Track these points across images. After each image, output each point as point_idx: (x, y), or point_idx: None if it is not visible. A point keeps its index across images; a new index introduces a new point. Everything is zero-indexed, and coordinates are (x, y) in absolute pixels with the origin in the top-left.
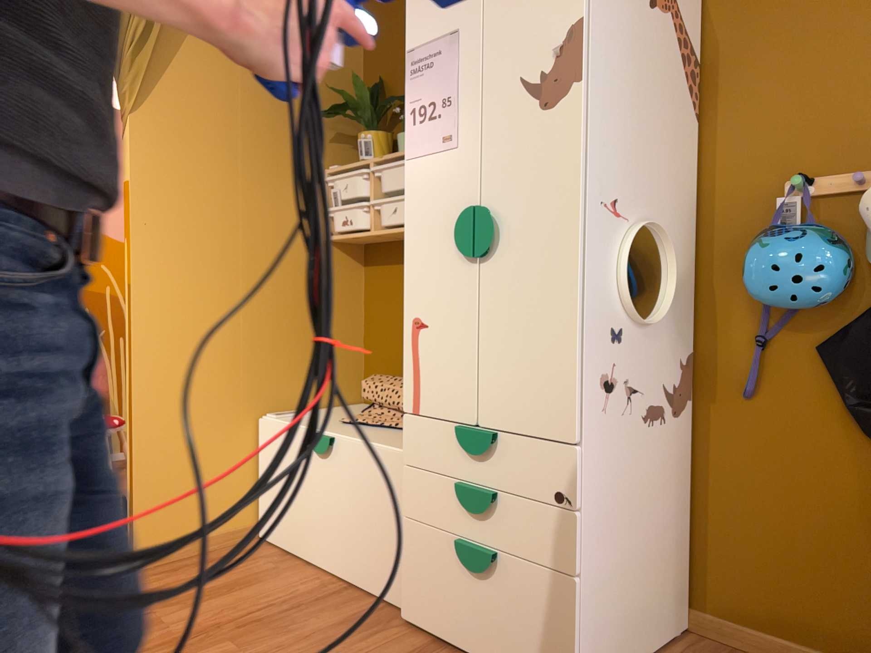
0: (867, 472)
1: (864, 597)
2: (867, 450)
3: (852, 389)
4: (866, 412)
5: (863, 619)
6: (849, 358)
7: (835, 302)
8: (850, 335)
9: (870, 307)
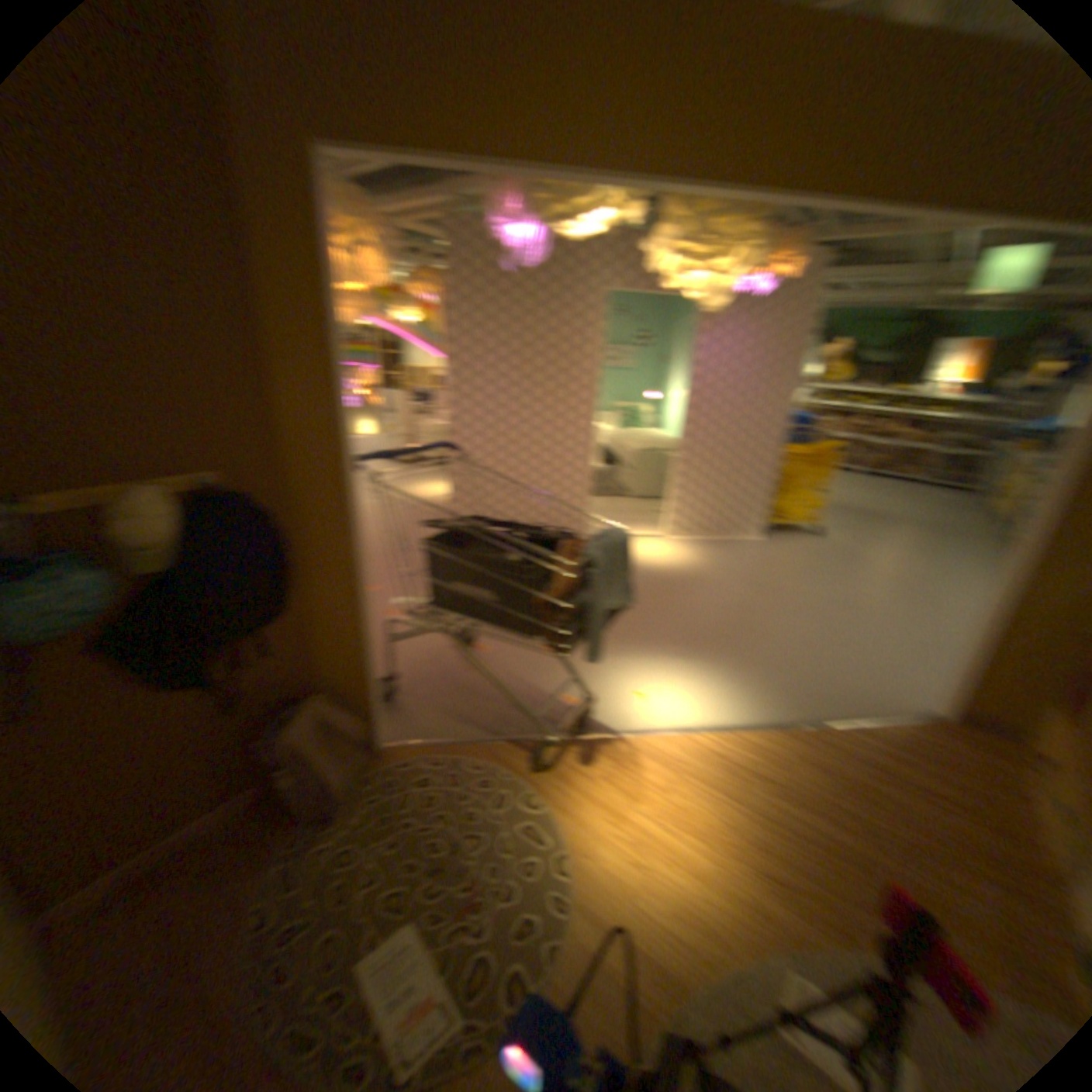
0: (149, 719)
1: (174, 792)
2: (145, 706)
3: (122, 674)
4: (141, 684)
5: (178, 803)
6: (114, 654)
7: (88, 617)
8: (108, 636)
9: (111, 605)
